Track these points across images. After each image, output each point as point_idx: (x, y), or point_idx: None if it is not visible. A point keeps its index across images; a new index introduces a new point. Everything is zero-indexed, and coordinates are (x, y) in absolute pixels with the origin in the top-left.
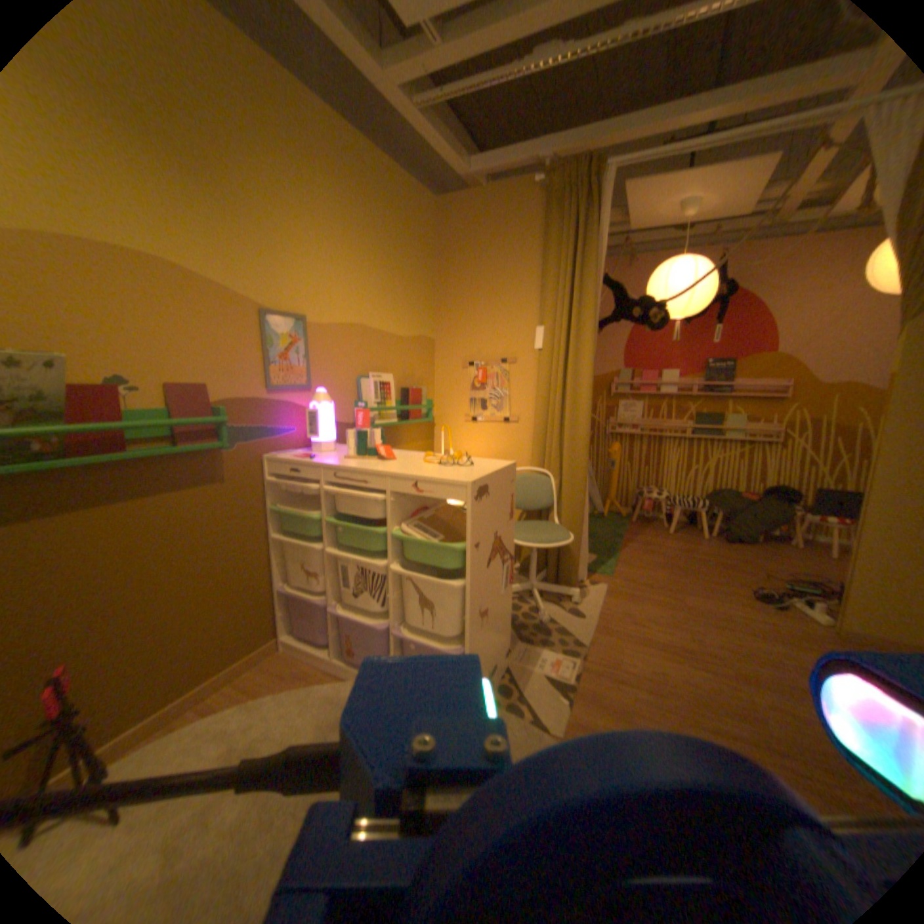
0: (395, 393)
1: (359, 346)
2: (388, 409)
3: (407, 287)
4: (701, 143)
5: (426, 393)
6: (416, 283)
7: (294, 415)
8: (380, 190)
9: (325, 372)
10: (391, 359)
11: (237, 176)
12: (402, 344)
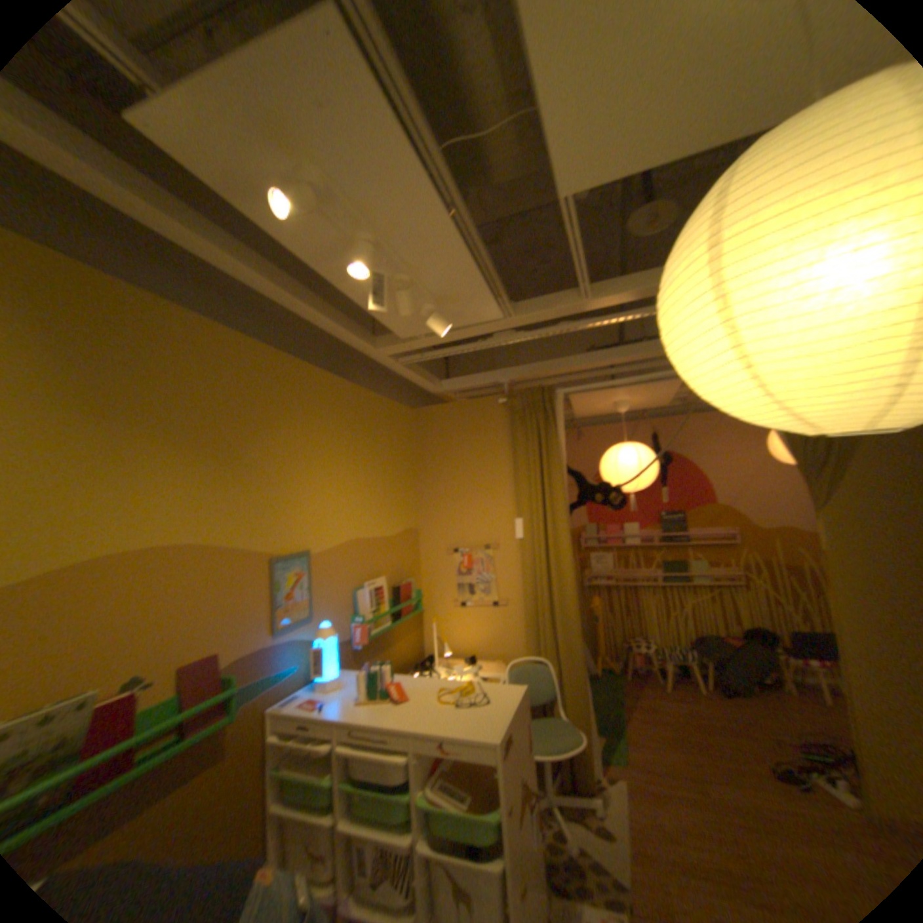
0: (388, 594)
1: (355, 559)
2: (384, 615)
3: (394, 490)
4: (626, 381)
5: (415, 582)
6: (401, 484)
7: (296, 651)
8: (371, 420)
9: (326, 596)
10: (383, 560)
11: (260, 450)
12: (392, 543)
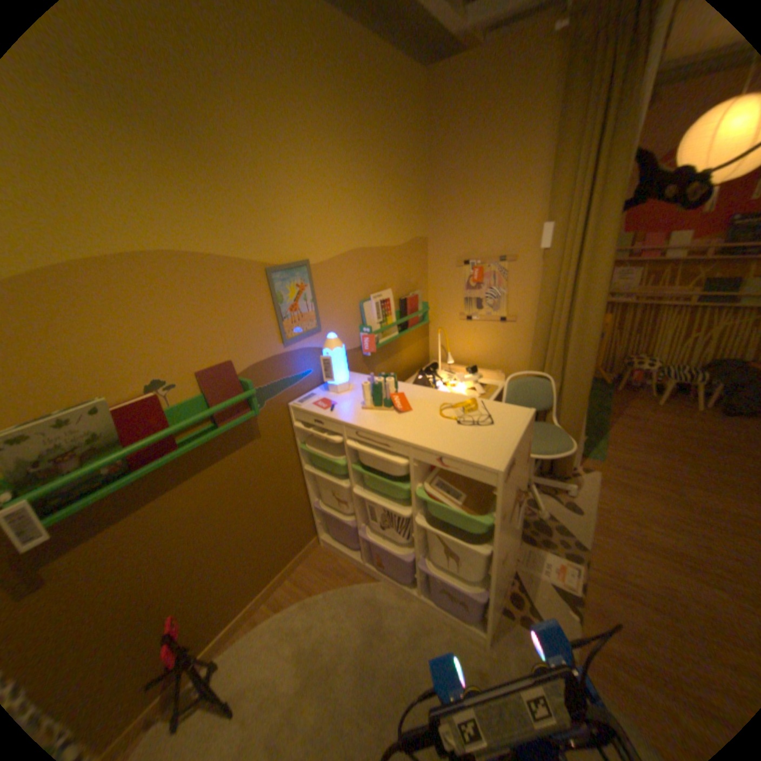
0: (394, 306)
1: (359, 270)
2: (390, 326)
3: (399, 190)
4: None
5: (421, 295)
6: (407, 181)
7: (308, 357)
8: (367, 81)
9: (331, 308)
10: (389, 272)
11: (220, 123)
12: (398, 253)
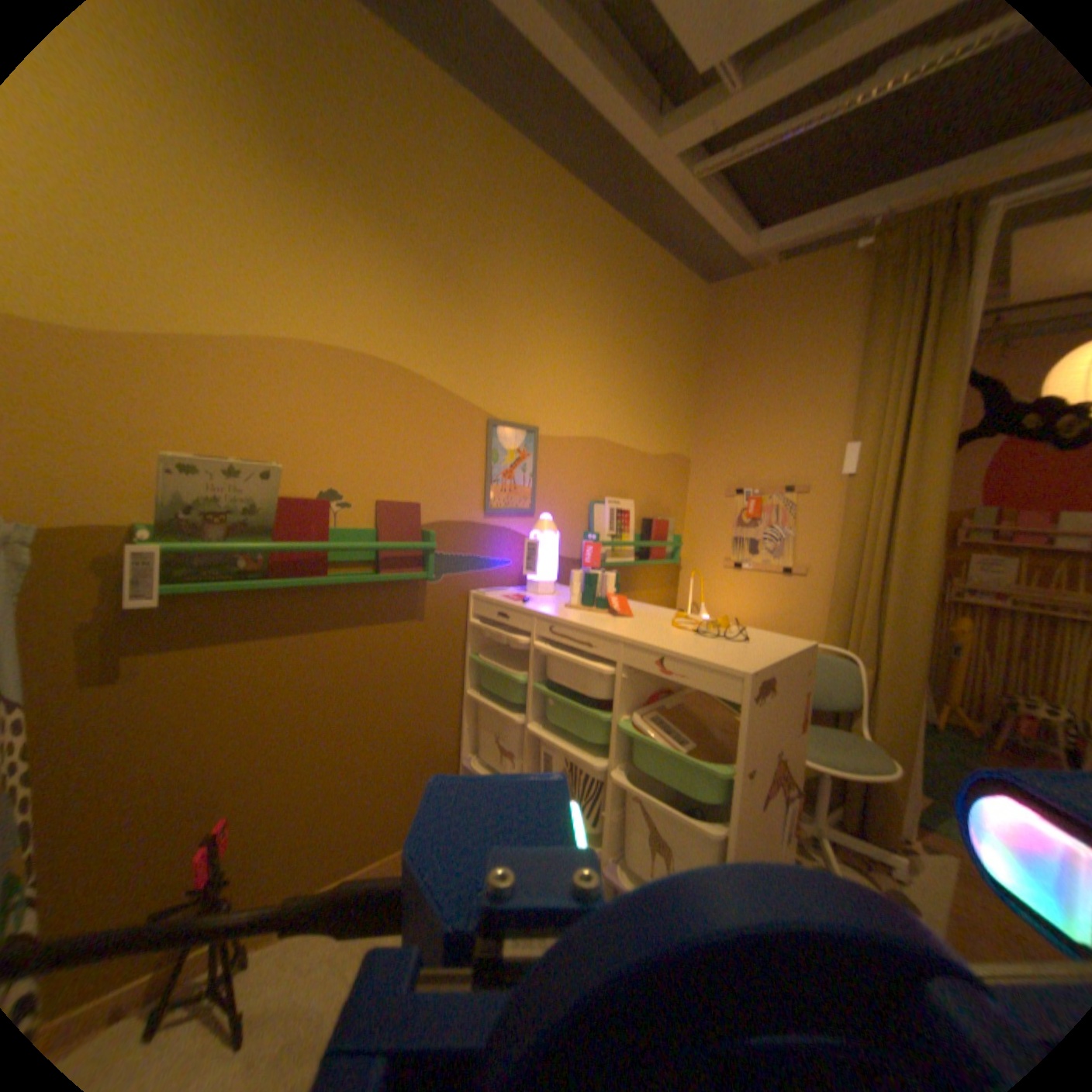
0: (635, 524)
1: (597, 464)
2: (625, 544)
3: (662, 393)
4: None
5: (674, 525)
6: (674, 388)
7: (511, 543)
8: (642, 279)
9: (553, 494)
10: (635, 481)
11: (484, 272)
12: (650, 463)
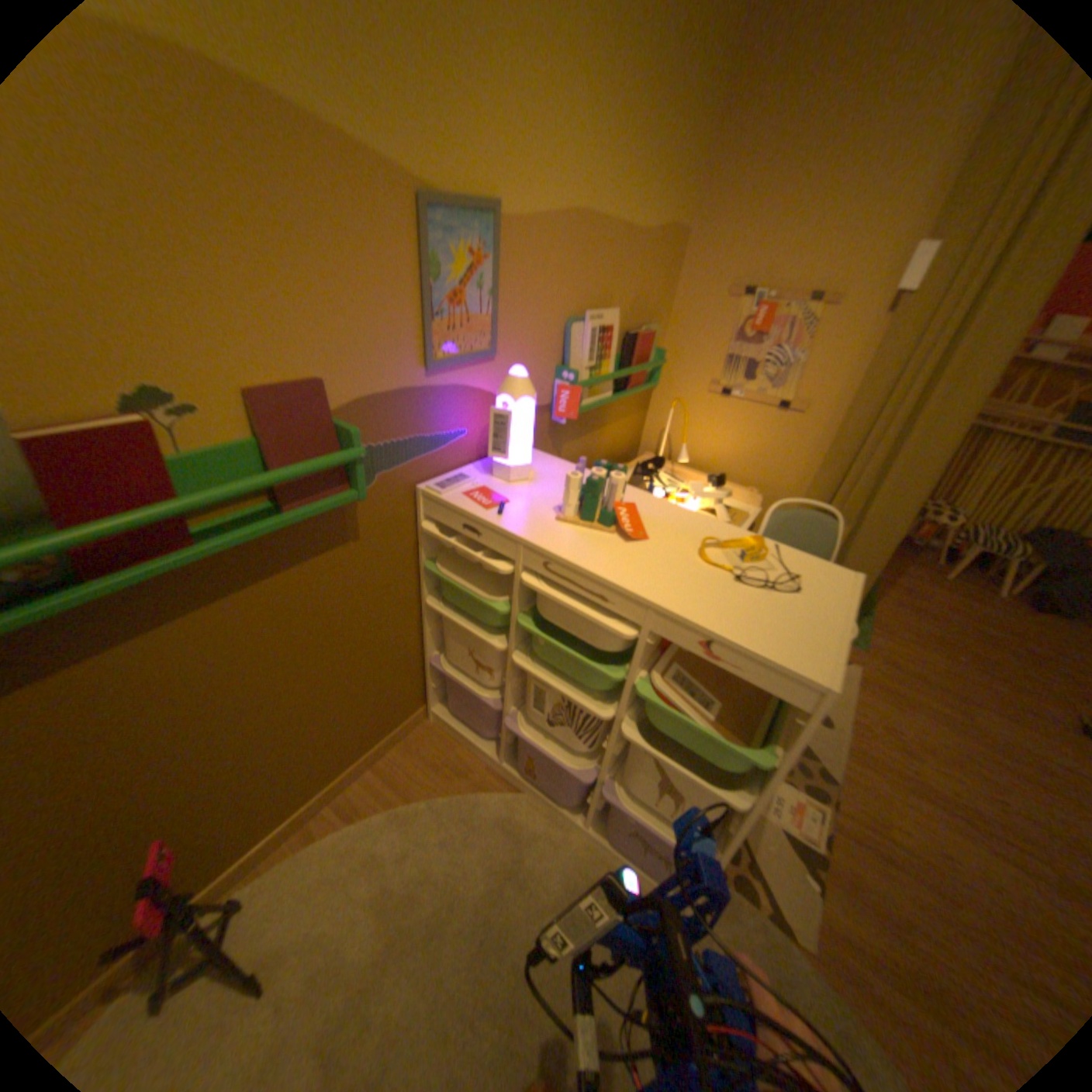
0: (617, 344)
1: (579, 257)
2: (607, 379)
3: (676, 113)
4: None
5: (659, 336)
6: (693, 101)
7: (465, 406)
8: None
9: (520, 318)
10: (622, 278)
11: None
12: (643, 245)
